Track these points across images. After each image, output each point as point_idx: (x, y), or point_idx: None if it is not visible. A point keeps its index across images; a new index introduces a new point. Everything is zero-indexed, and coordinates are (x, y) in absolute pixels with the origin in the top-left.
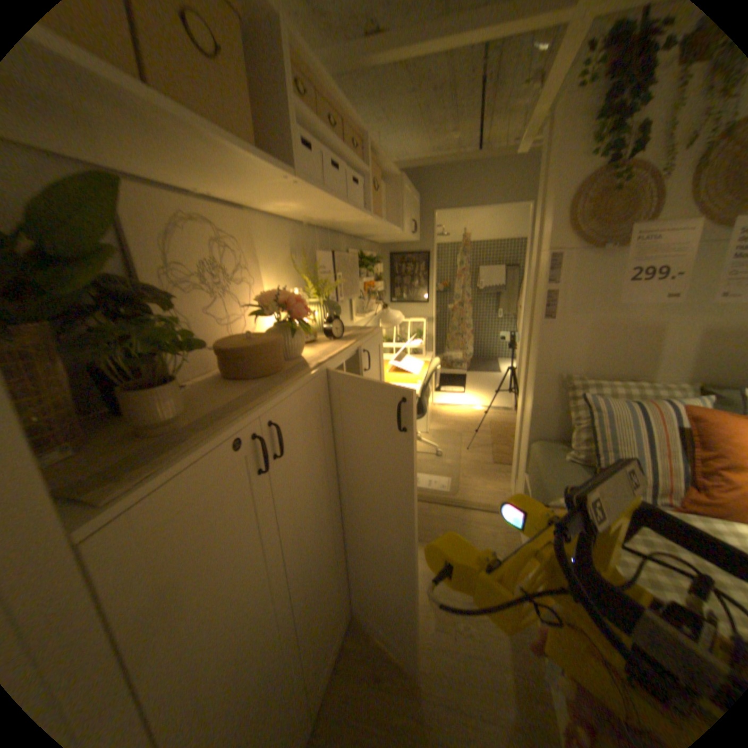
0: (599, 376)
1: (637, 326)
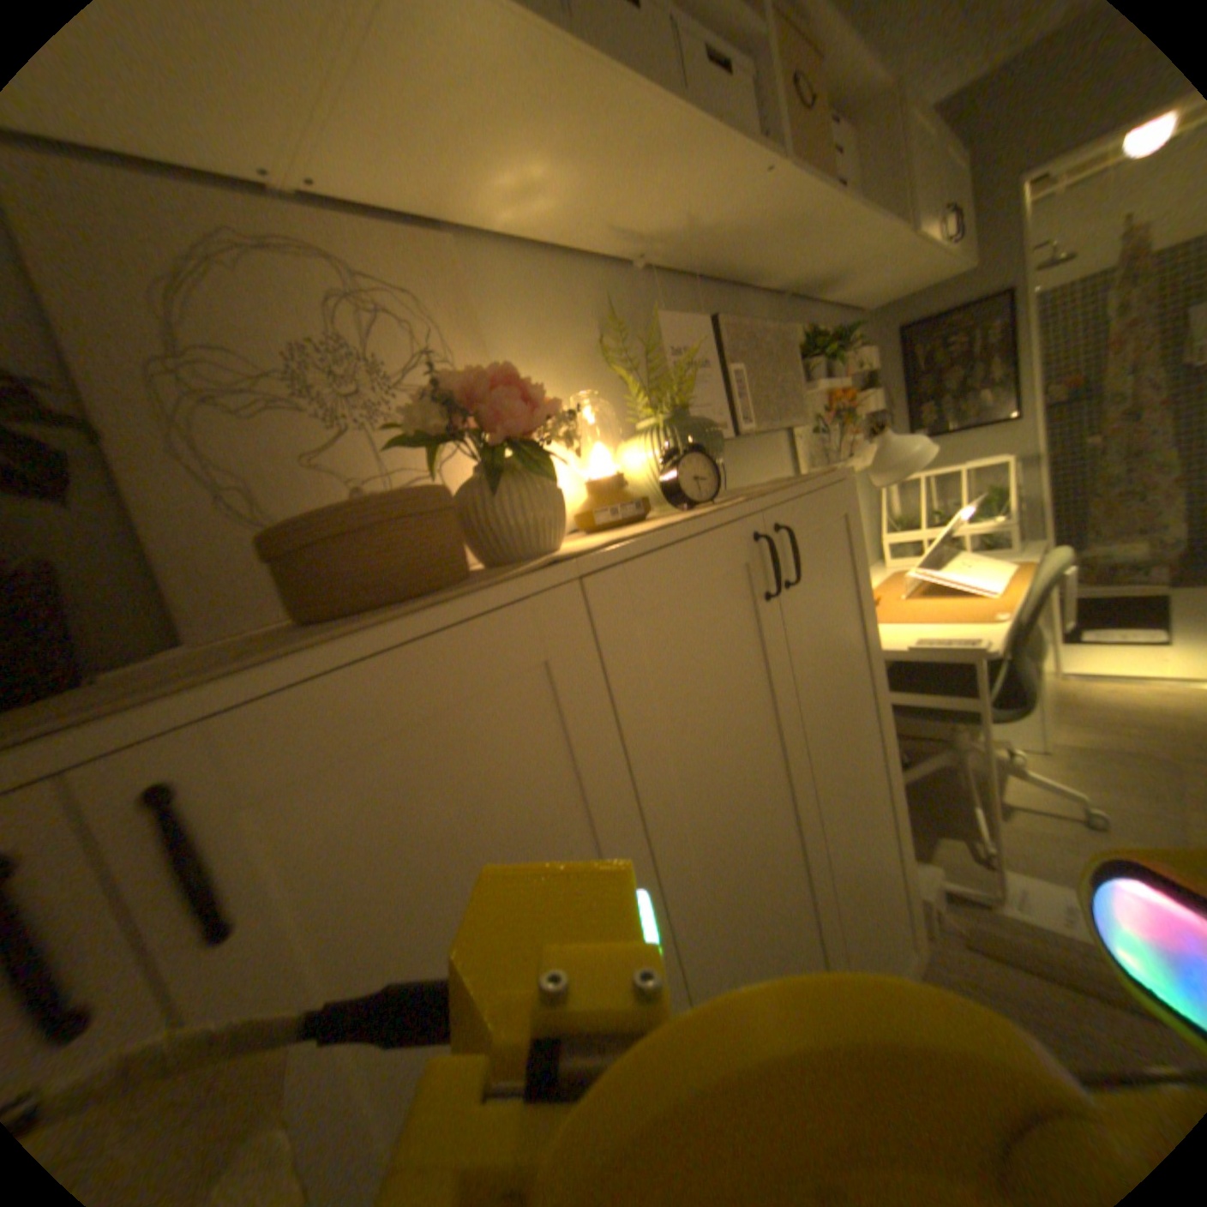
0: None
1: None
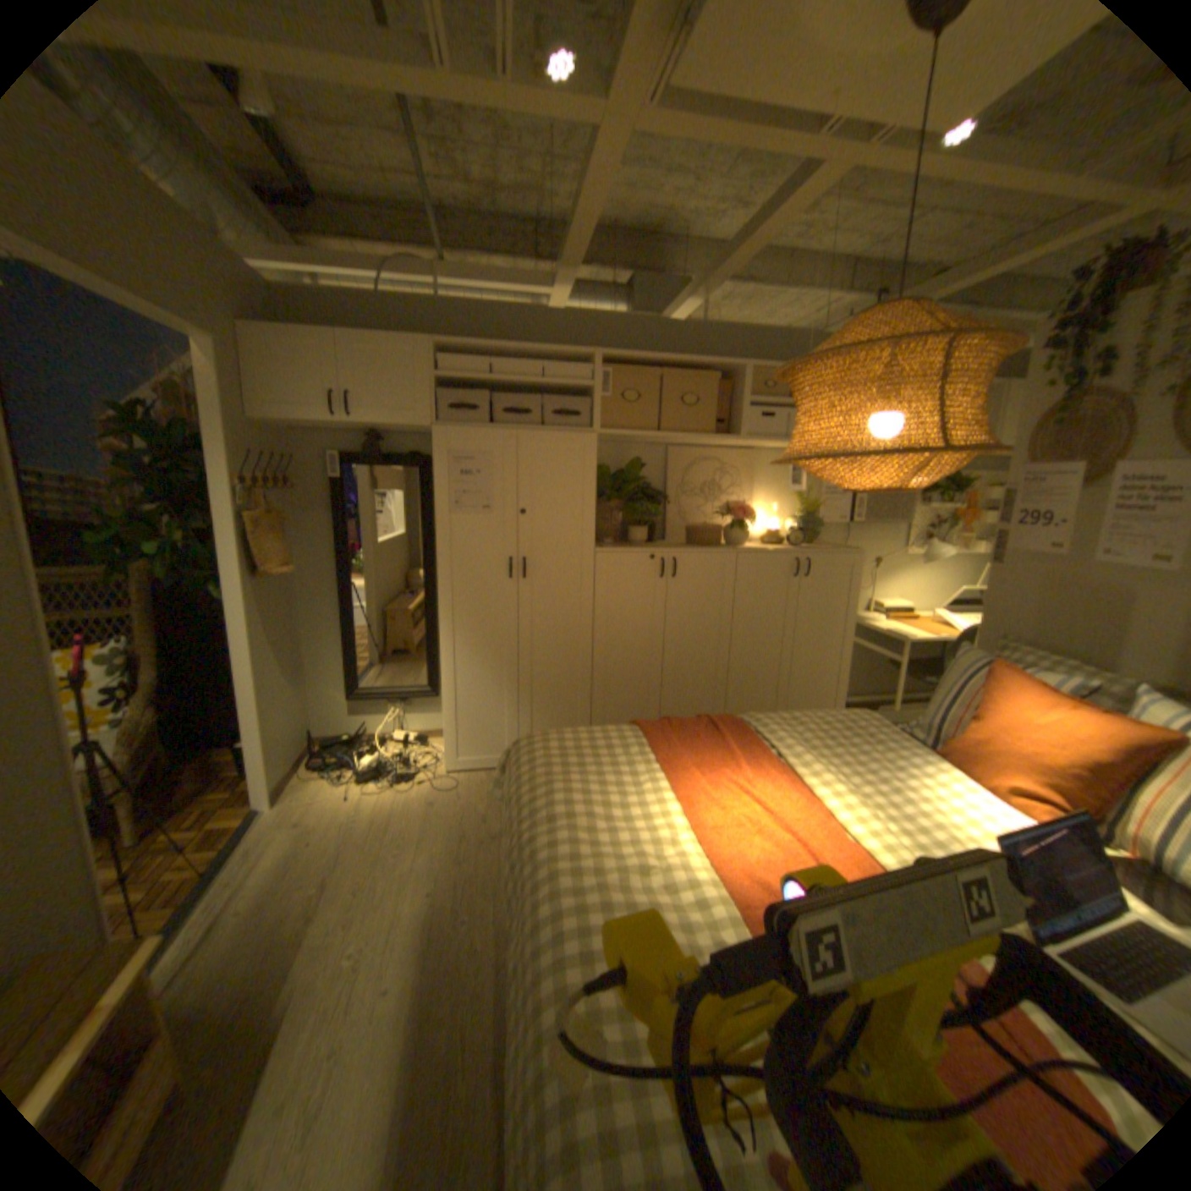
0: (1047, 649)
1: (1096, 590)
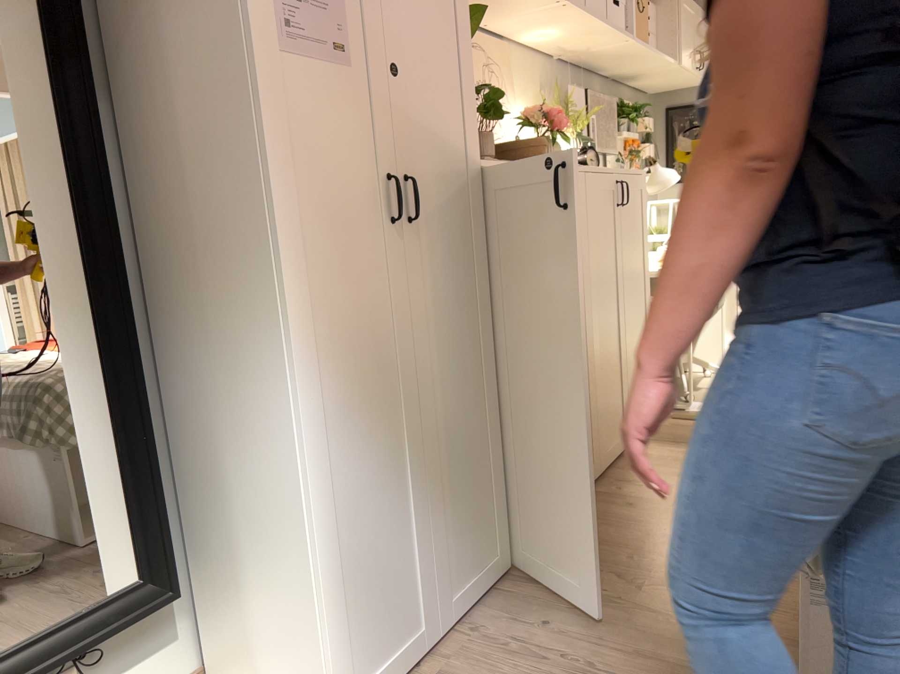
0: None
1: None
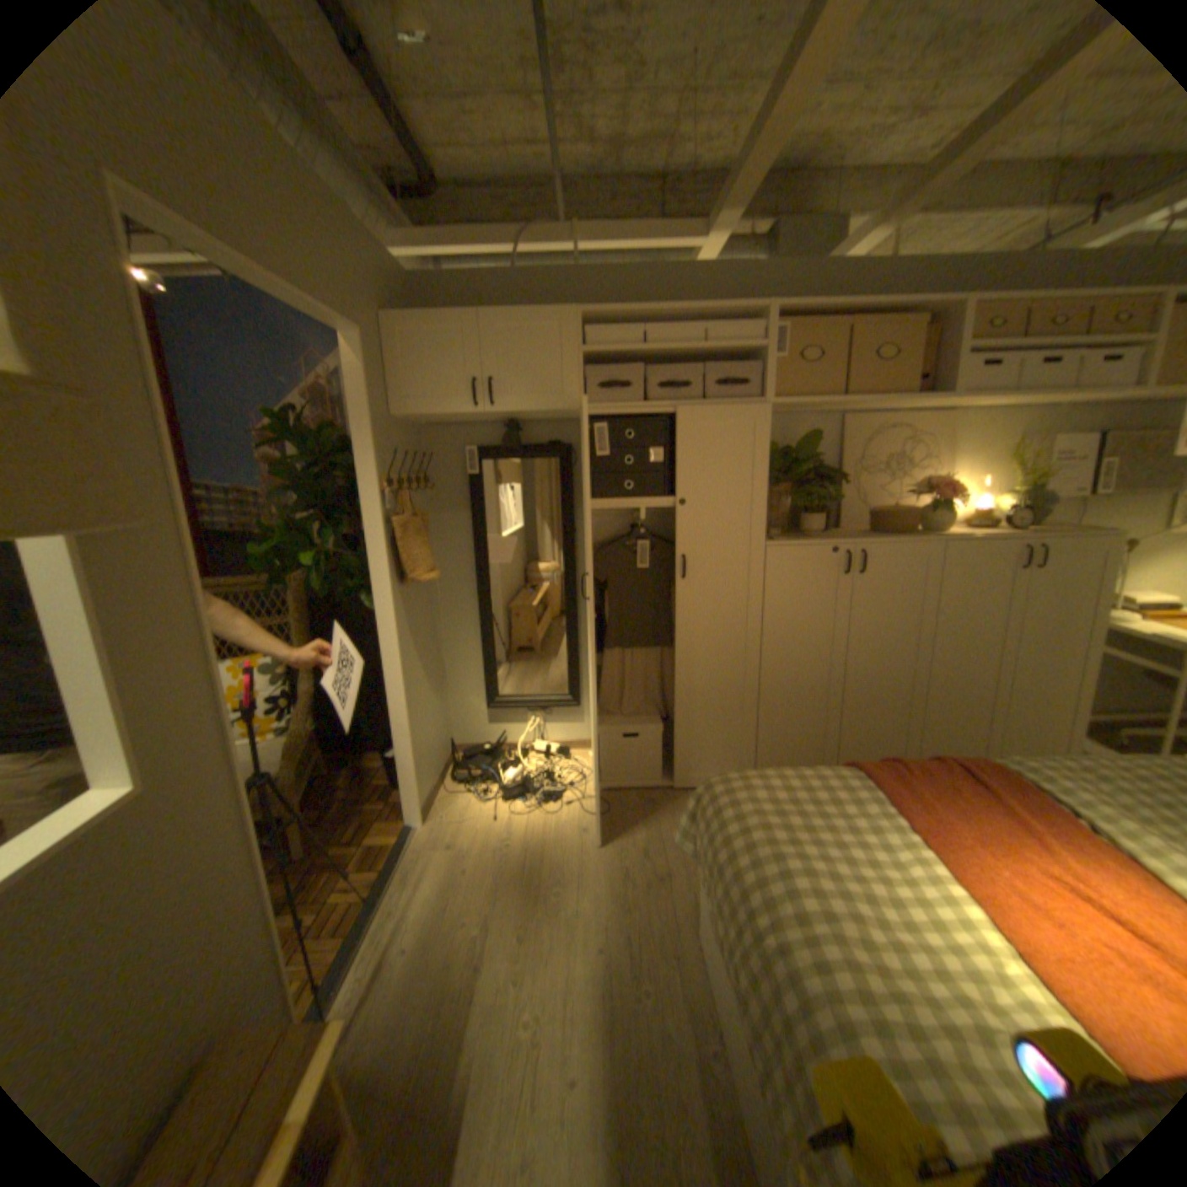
0: None
1: None
